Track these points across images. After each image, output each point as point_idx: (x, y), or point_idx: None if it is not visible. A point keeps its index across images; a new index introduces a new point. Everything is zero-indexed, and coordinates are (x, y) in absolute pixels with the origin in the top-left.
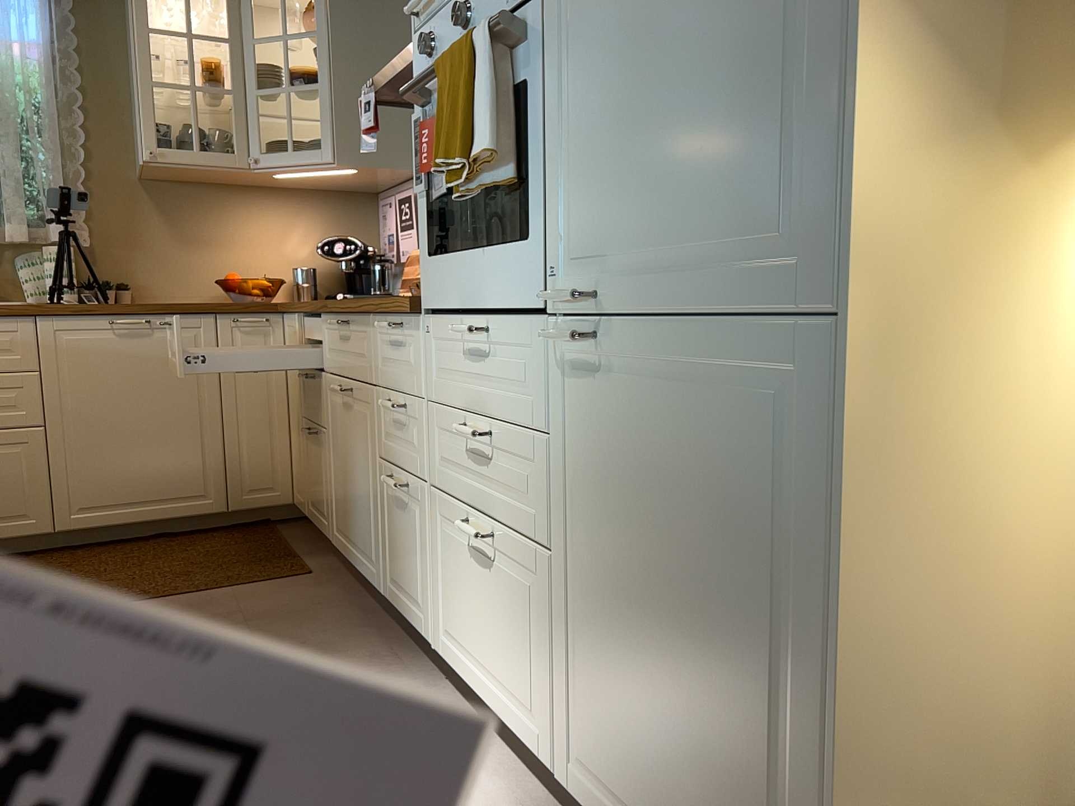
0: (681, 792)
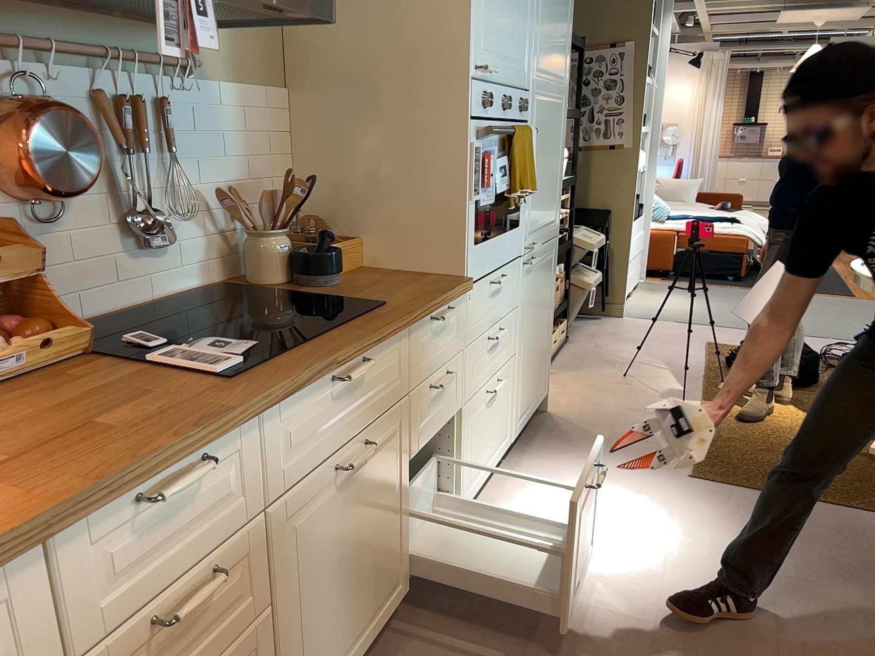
0: (536, 378)
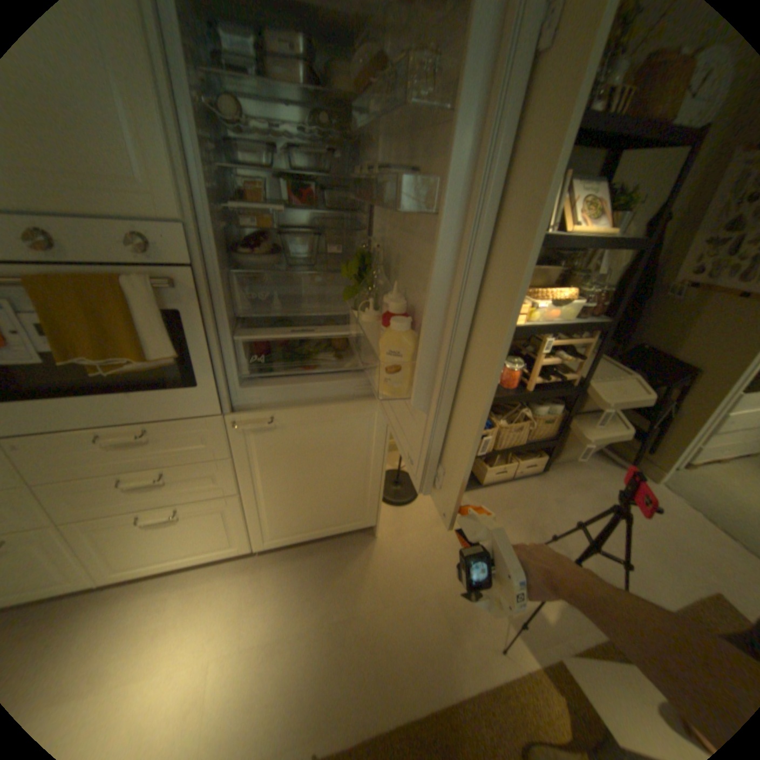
0: (322, 514)
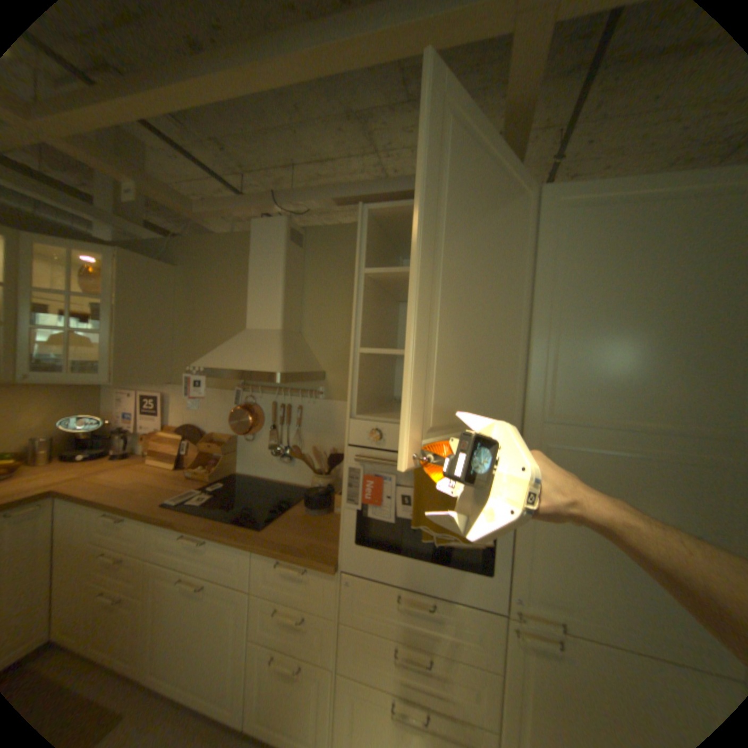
0: None
